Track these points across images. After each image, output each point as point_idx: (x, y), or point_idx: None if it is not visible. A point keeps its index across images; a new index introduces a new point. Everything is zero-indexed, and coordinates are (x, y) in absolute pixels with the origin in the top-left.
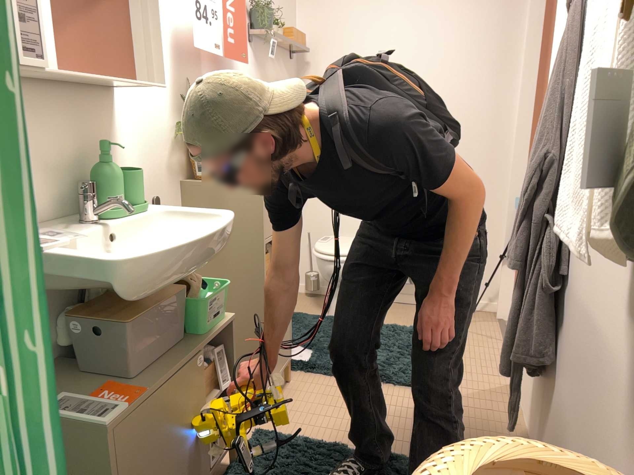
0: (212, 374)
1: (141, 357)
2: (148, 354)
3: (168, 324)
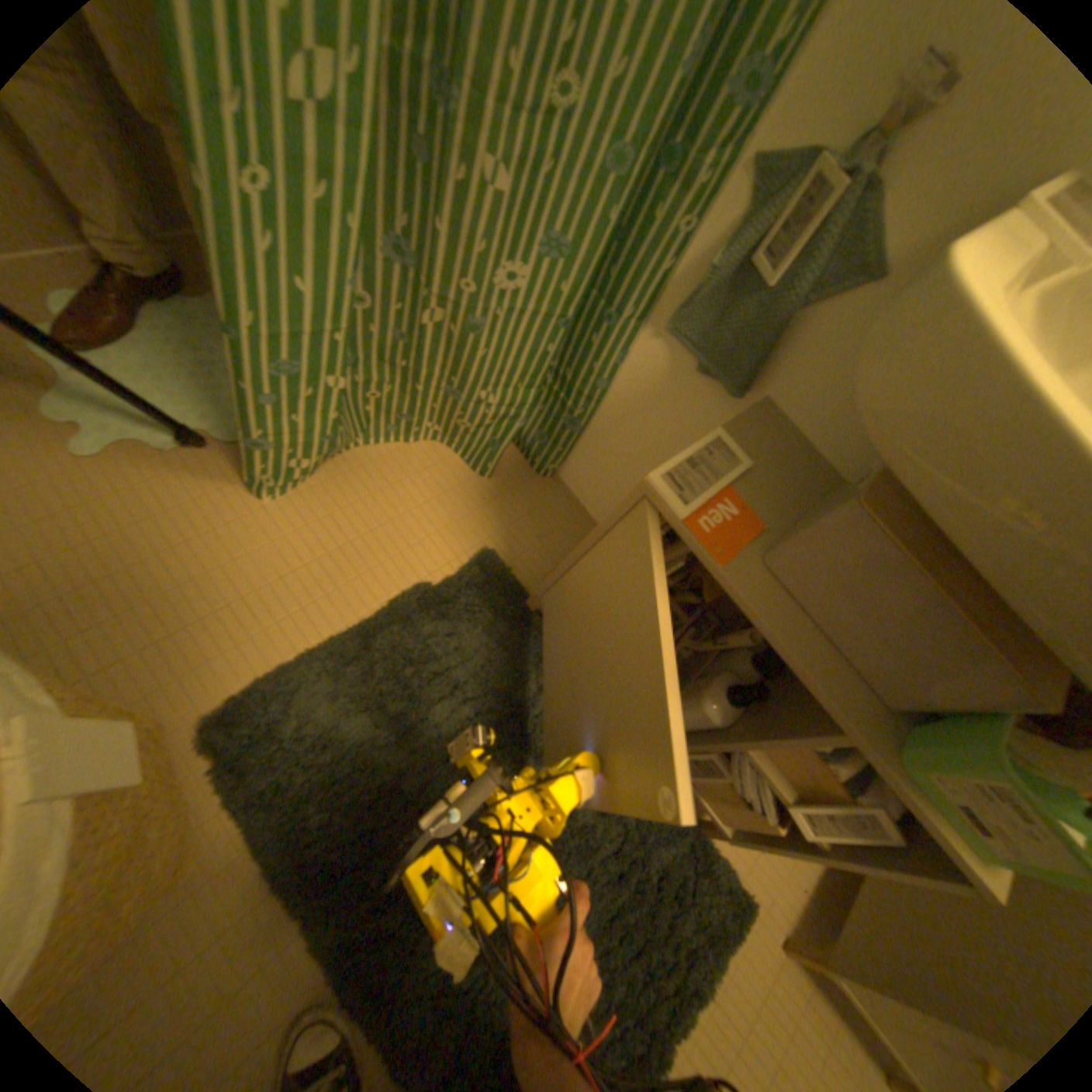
0: (827, 792)
1: (805, 569)
2: (818, 590)
3: (907, 643)
